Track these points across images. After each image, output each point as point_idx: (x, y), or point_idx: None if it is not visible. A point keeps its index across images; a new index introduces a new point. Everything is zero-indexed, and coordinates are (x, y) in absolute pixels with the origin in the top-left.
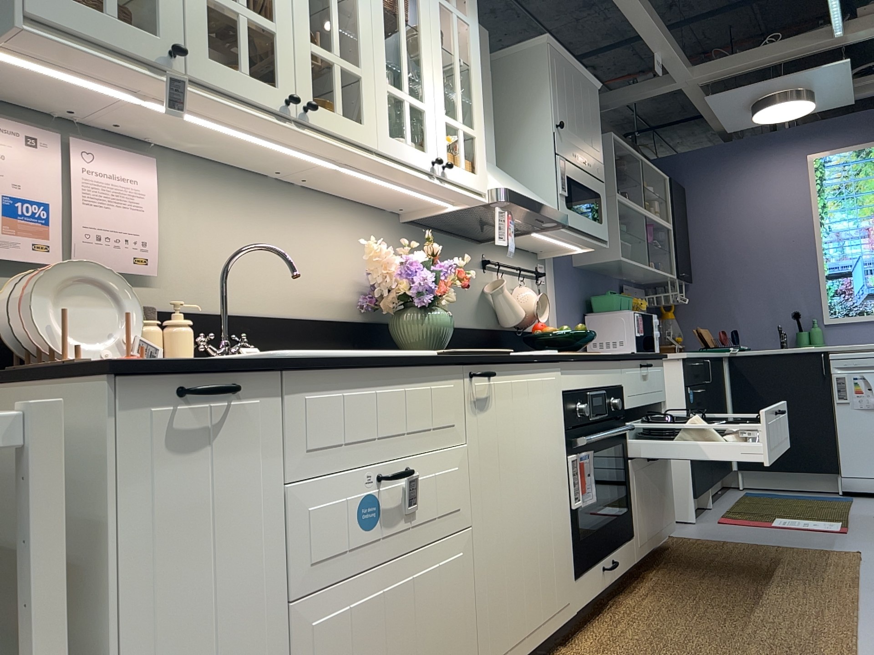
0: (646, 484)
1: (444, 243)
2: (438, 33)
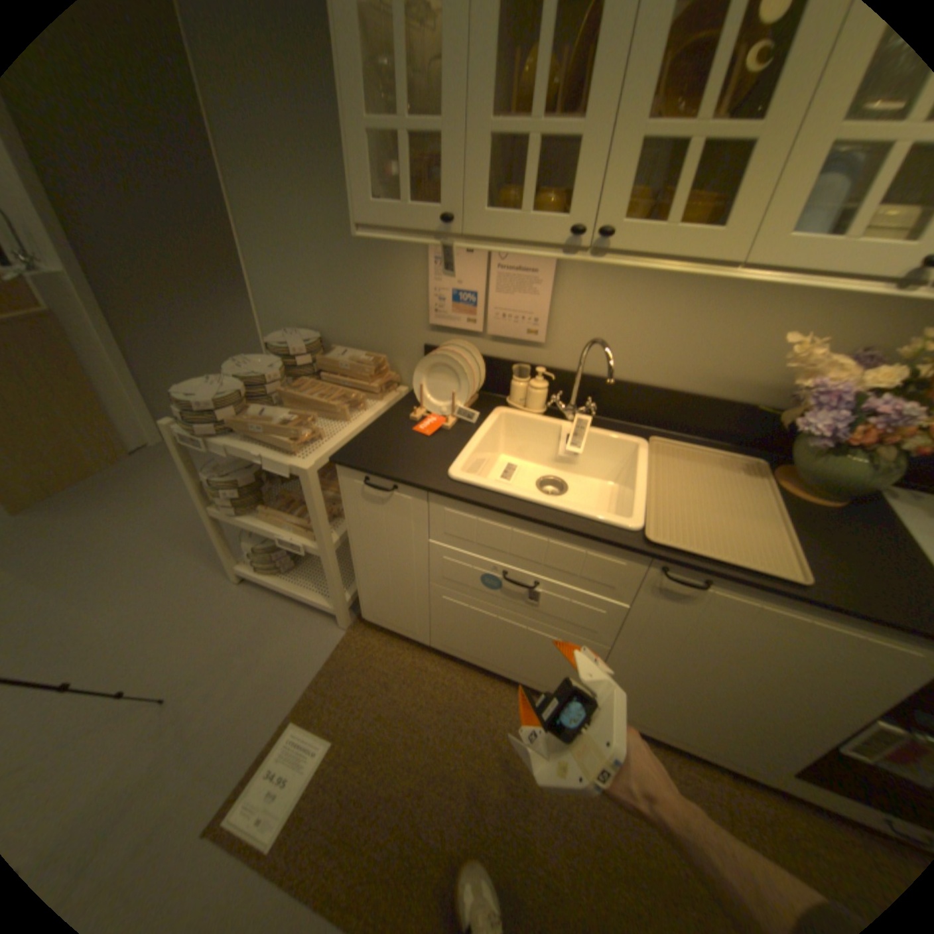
0: None
1: None
2: None
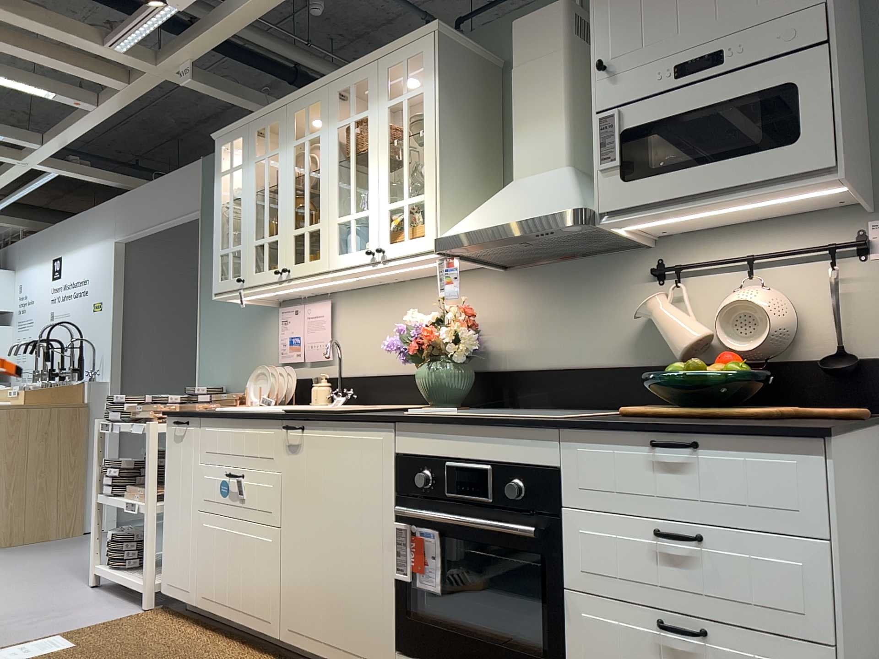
0: (633, 657)
1: (568, 272)
2: (383, 137)
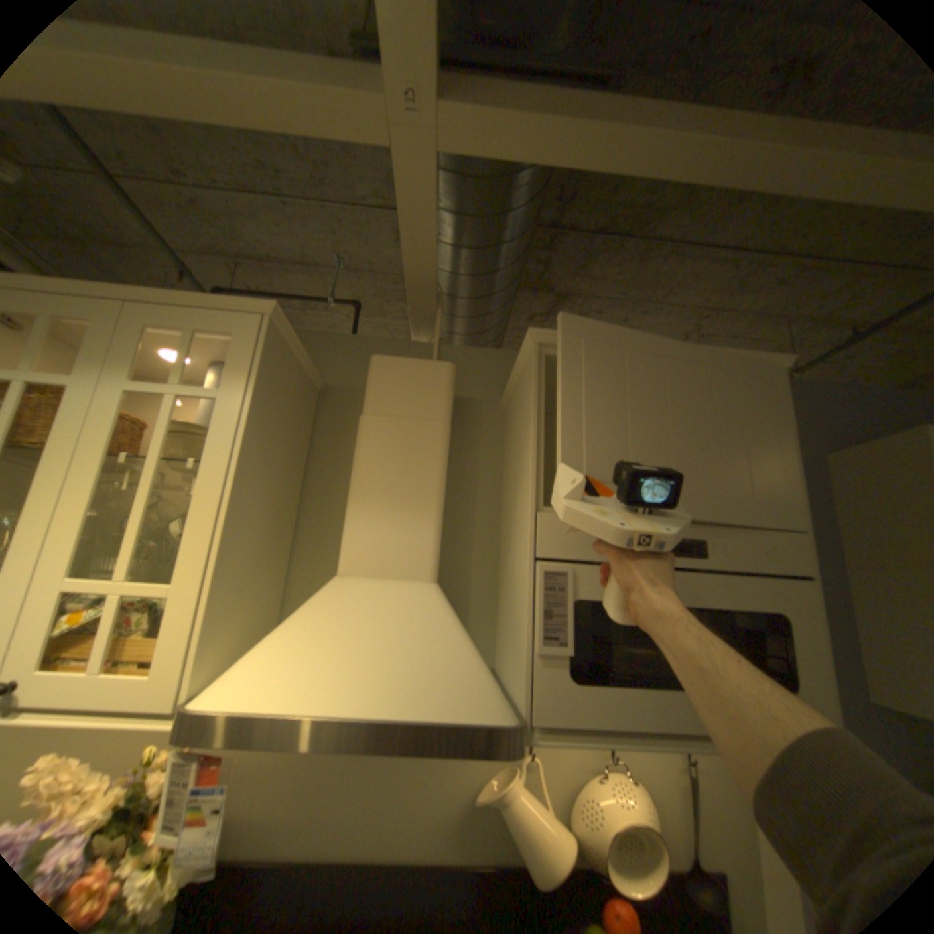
0: None
1: None
2: (95, 439)
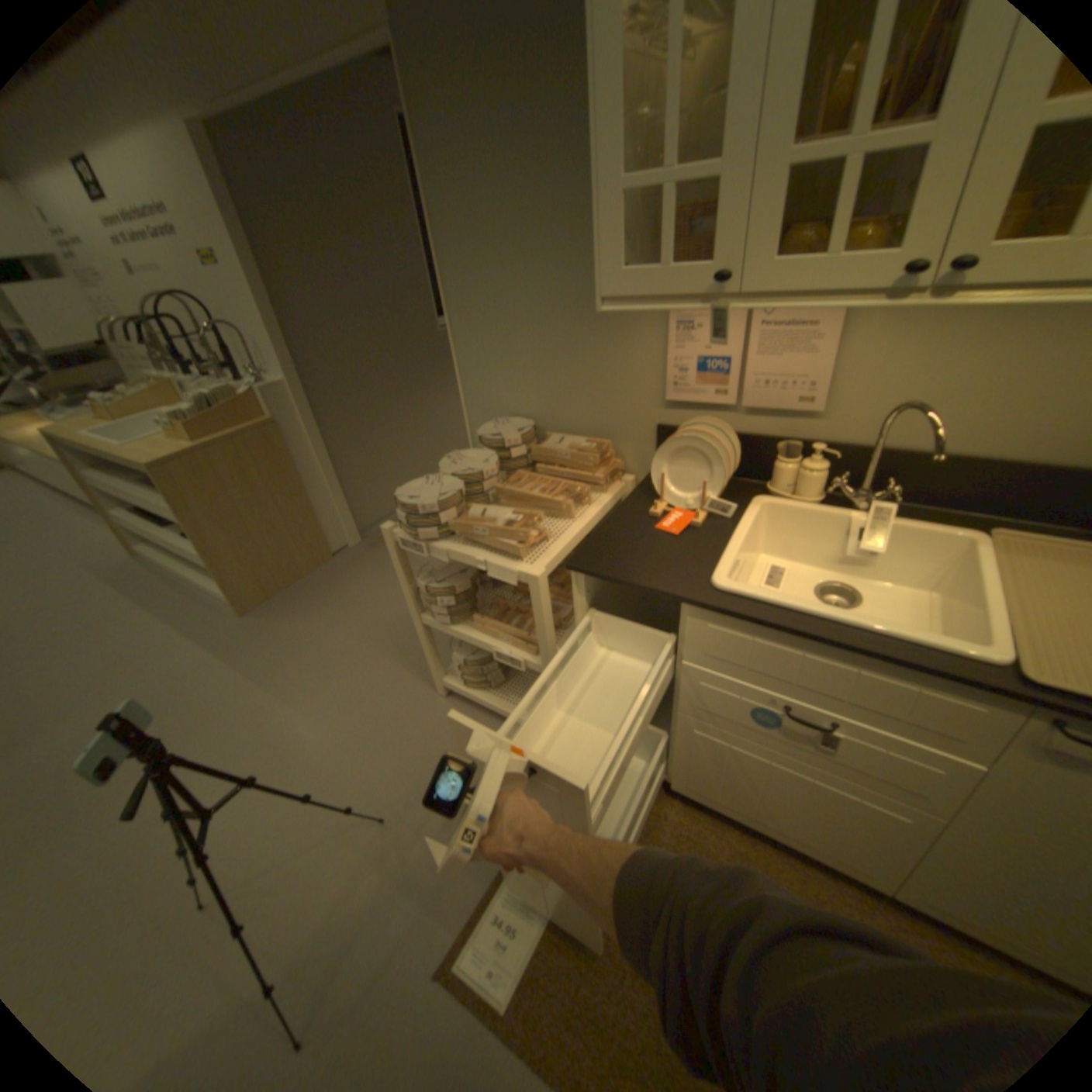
0: None
1: None
2: None
